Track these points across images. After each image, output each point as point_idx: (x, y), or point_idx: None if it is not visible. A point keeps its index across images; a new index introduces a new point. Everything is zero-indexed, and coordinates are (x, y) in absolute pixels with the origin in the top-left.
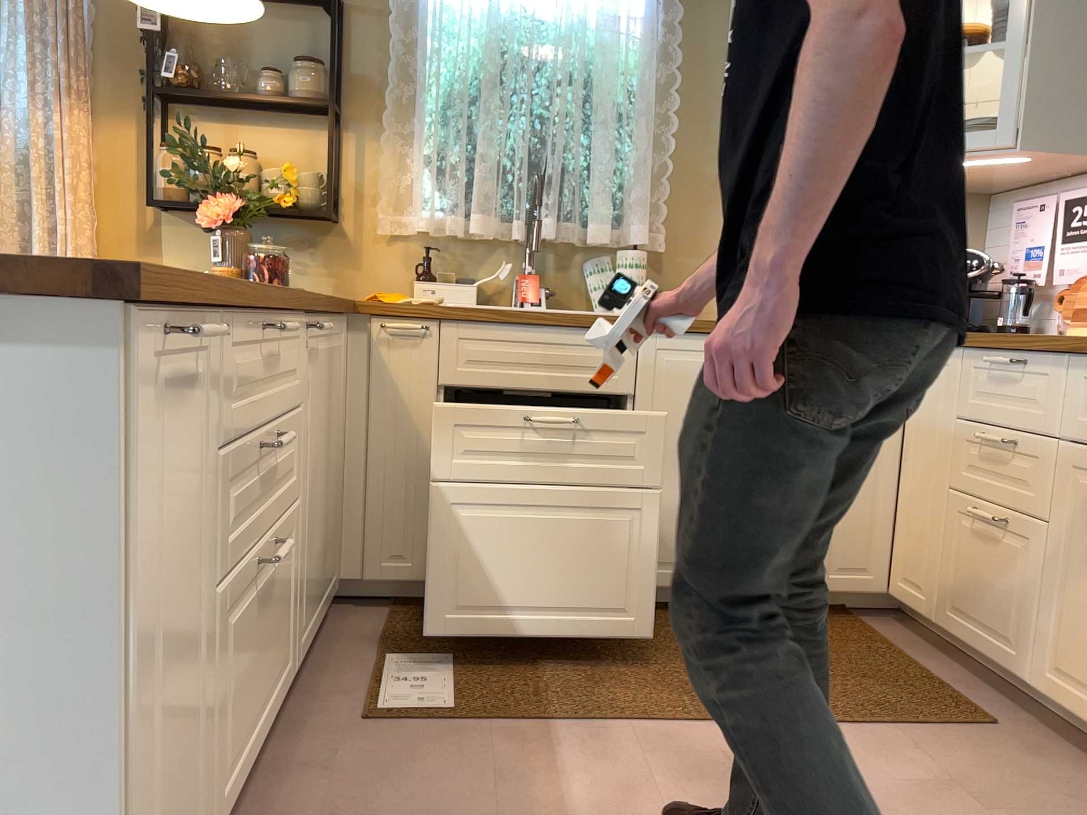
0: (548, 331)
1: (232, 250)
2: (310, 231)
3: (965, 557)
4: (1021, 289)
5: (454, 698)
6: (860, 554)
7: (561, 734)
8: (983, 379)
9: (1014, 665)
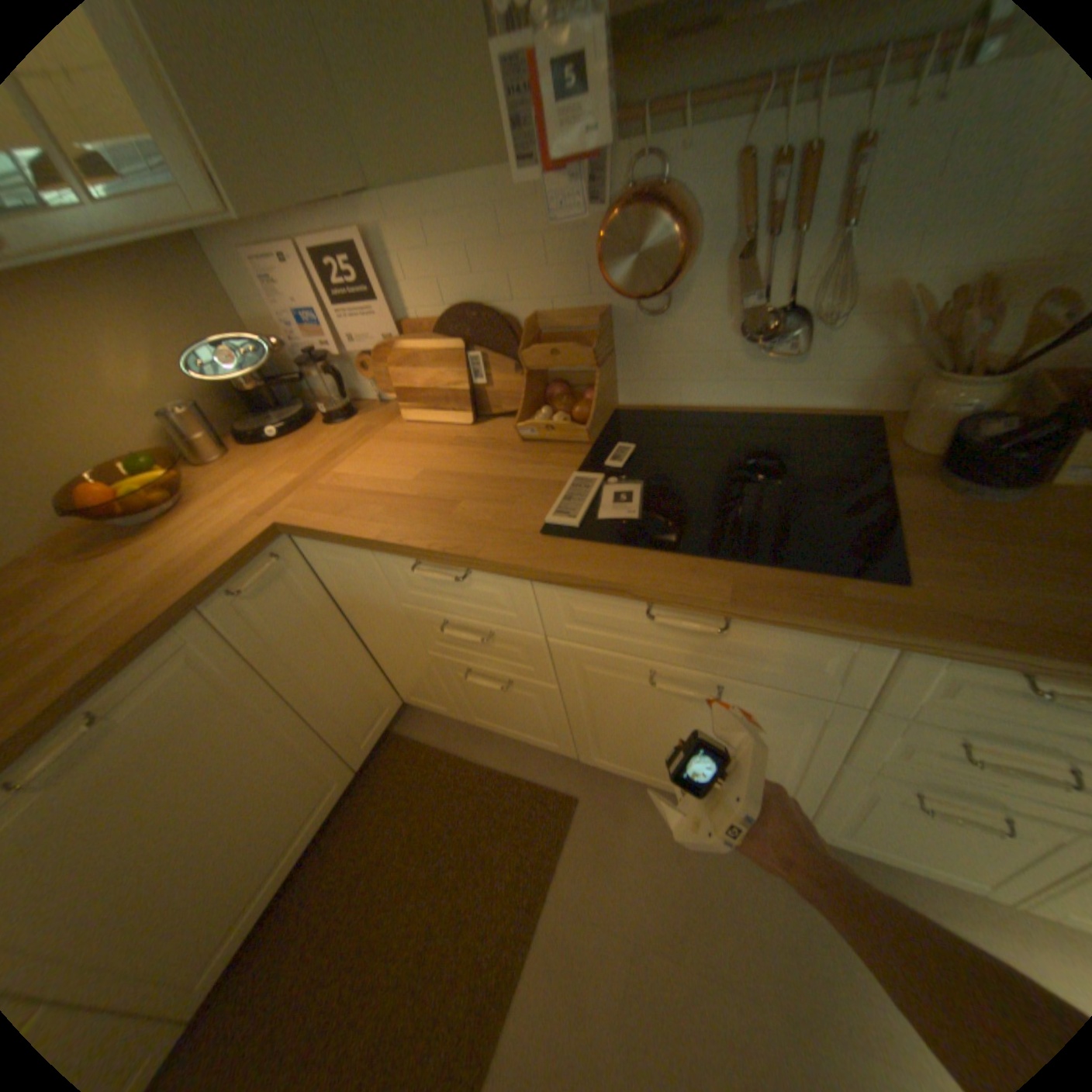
0: None
1: None
2: None
3: (473, 693)
4: (323, 372)
5: None
6: (370, 711)
7: None
8: (414, 576)
9: (558, 750)
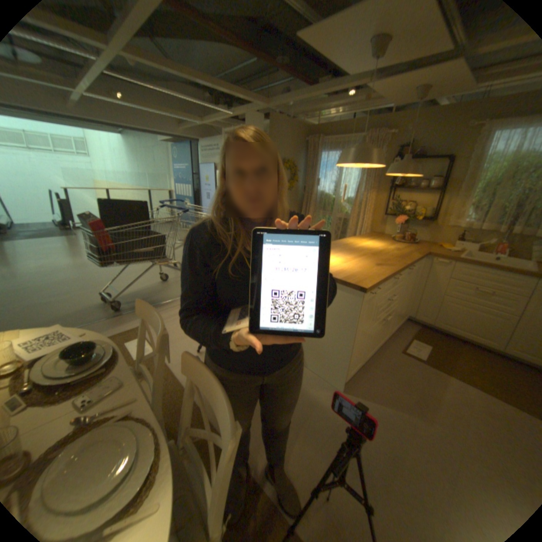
0: (496, 271)
1: (401, 229)
2: (426, 222)
3: None
4: None
5: (428, 358)
6: None
7: (454, 381)
8: None
9: None
